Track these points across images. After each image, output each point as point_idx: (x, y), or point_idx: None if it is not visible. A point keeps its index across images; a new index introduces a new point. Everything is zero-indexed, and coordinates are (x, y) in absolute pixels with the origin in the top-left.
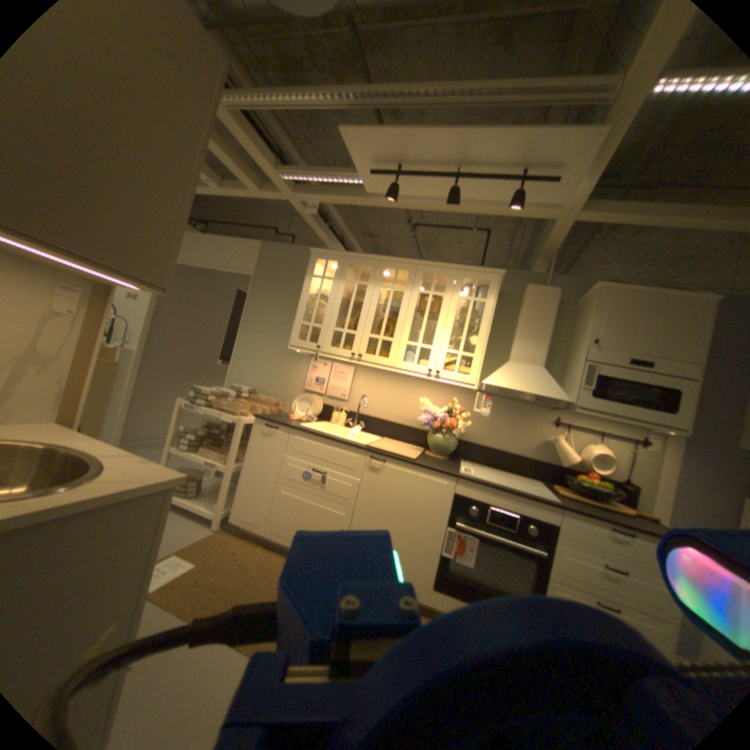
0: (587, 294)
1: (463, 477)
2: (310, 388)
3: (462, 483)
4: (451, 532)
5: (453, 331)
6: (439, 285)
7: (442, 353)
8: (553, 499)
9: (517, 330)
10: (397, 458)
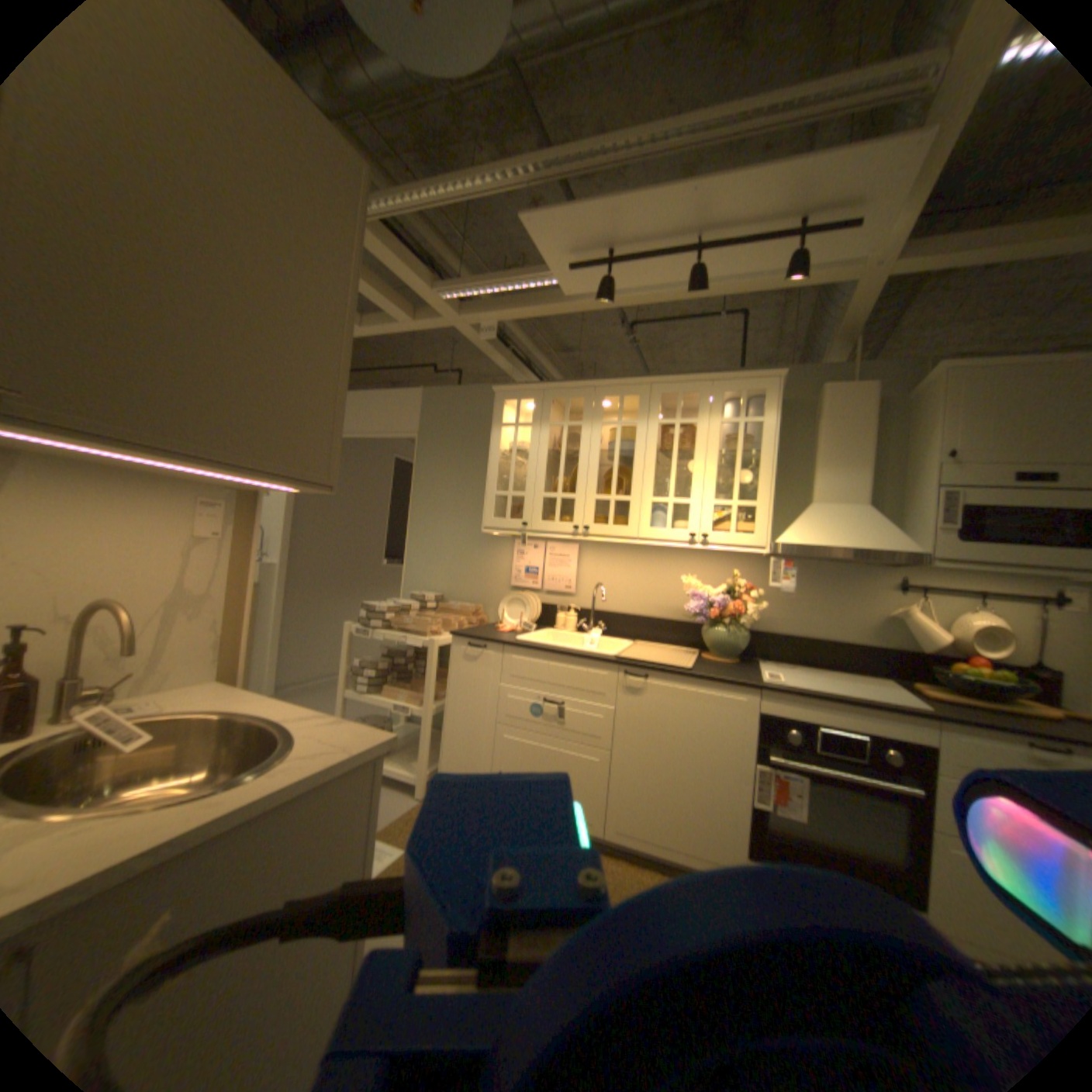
0: (925, 382)
1: (770, 688)
2: (520, 583)
3: (770, 696)
4: (764, 771)
5: (718, 470)
6: (686, 406)
7: (708, 506)
8: (921, 705)
9: (819, 455)
10: (665, 669)
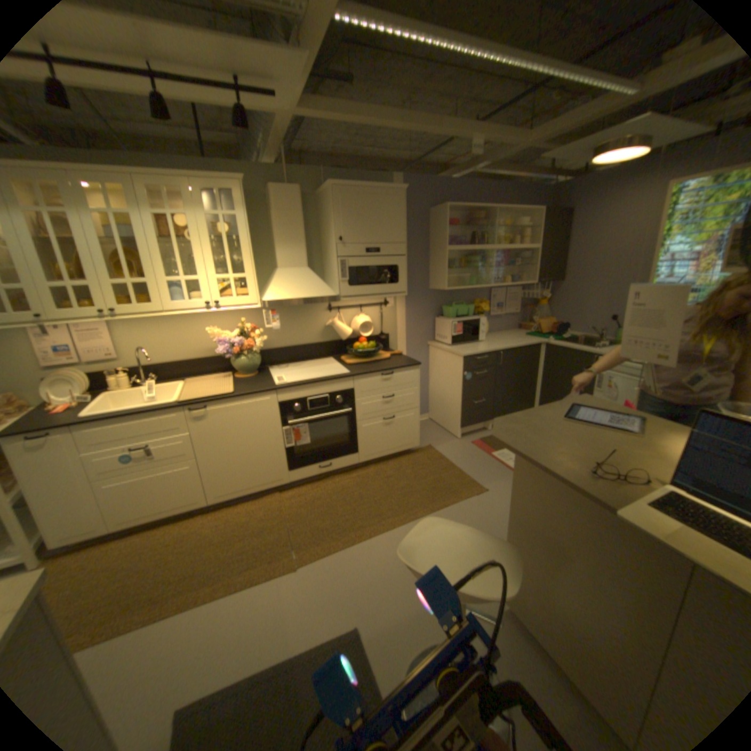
0: (323, 190)
1: (281, 389)
2: (53, 364)
3: (282, 393)
4: (287, 430)
5: (212, 250)
6: (169, 192)
7: (214, 282)
8: (345, 372)
9: (276, 237)
10: (218, 400)
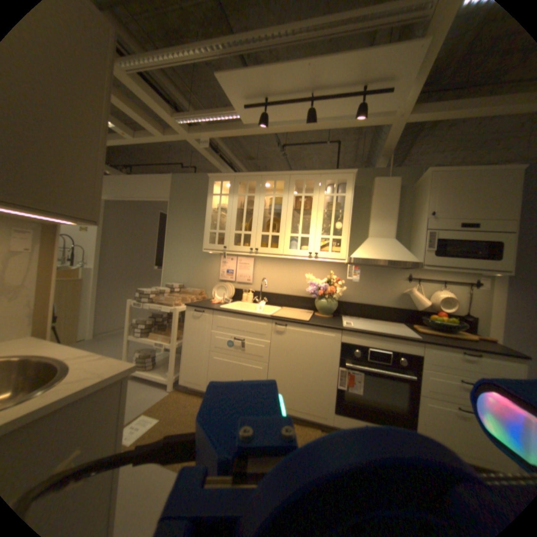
0: (421, 179)
1: (346, 329)
2: (224, 278)
3: (346, 334)
4: (343, 370)
5: (323, 221)
6: (308, 188)
7: (318, 239)
8: (416, 336)
9: (371, 214)
10: (295, 321)
